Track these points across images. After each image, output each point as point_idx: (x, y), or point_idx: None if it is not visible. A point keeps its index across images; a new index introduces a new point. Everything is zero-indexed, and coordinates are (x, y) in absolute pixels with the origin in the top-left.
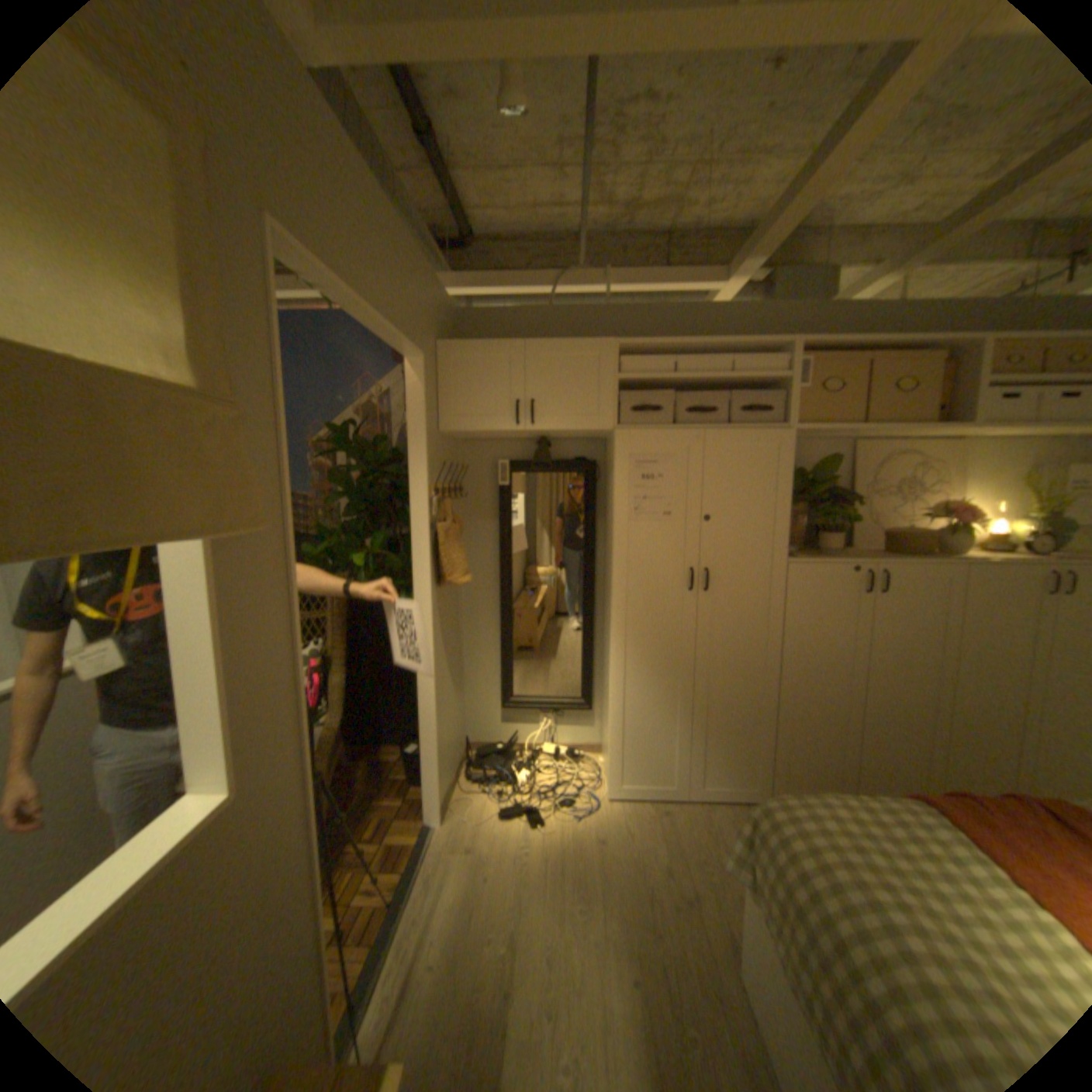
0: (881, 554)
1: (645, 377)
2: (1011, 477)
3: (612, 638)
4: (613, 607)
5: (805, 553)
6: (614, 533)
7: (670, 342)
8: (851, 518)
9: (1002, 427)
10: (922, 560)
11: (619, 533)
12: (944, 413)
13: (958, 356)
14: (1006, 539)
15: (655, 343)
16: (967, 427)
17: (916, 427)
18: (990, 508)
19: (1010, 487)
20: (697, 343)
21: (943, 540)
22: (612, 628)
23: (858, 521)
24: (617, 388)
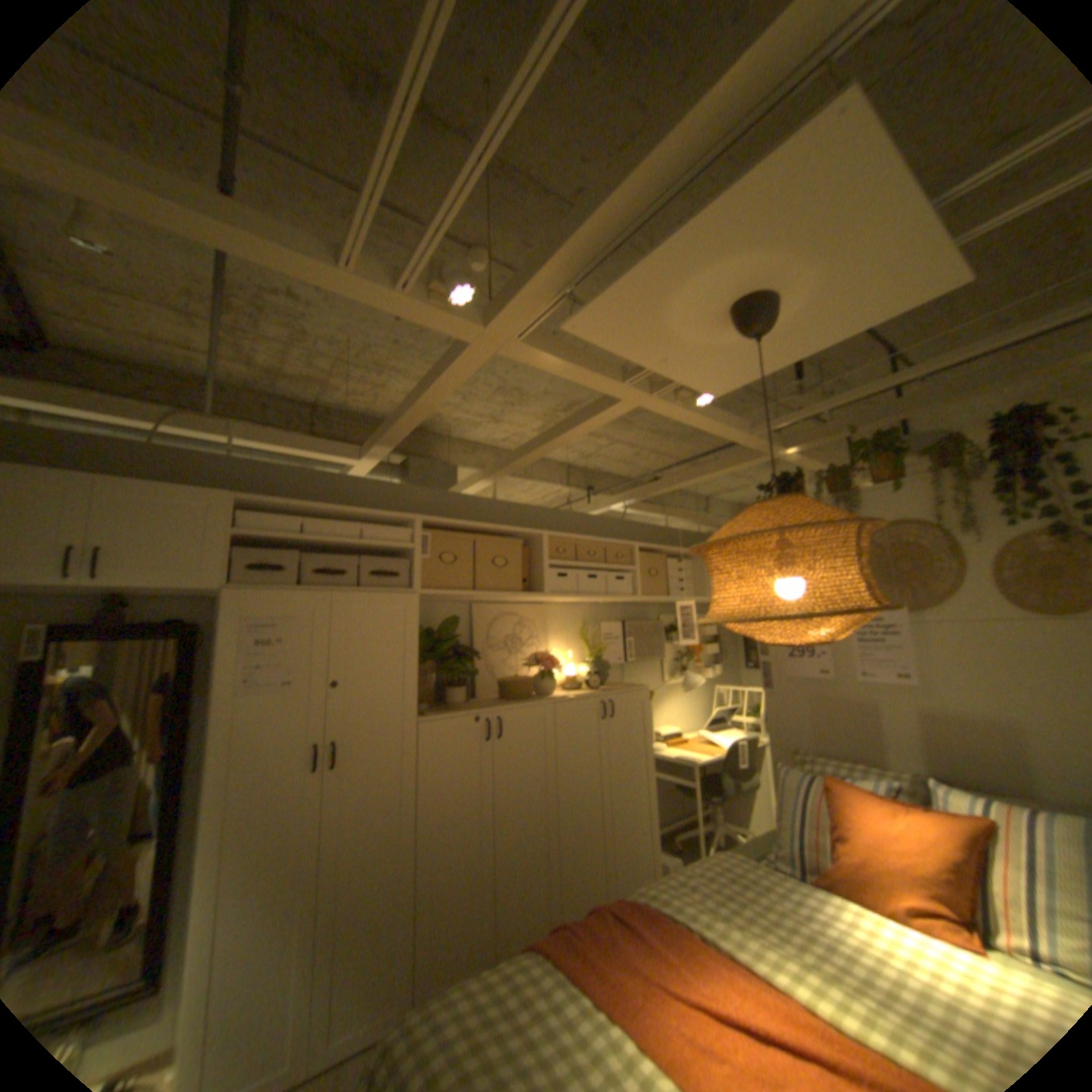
0: (495, 700)
1: (266, 533)
2: (572, 631)
3: (199, 860)
4: (203, 814)
5: (435, 708)
6: (213, 712)
7: (297, 503)
8: (470, 671)
9: (559, 595)
10: (523, 702)
11: (220, 711)
12: (526, 583)
13: (530, 543)
14: (574, 678)
15: (280, 501)
16: (539, 595)
17: (508, 594)
18: (563, 654)
19: (572, 638)
20: (325, 507)
21: (536, 683)
22: (200, 844)
23: (475, 673)
24: (230, 540)
